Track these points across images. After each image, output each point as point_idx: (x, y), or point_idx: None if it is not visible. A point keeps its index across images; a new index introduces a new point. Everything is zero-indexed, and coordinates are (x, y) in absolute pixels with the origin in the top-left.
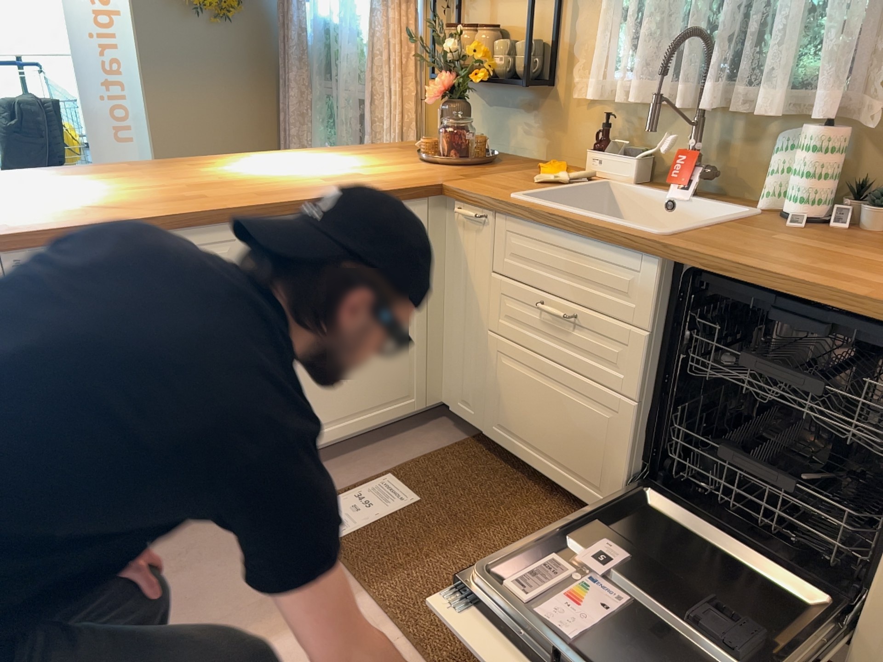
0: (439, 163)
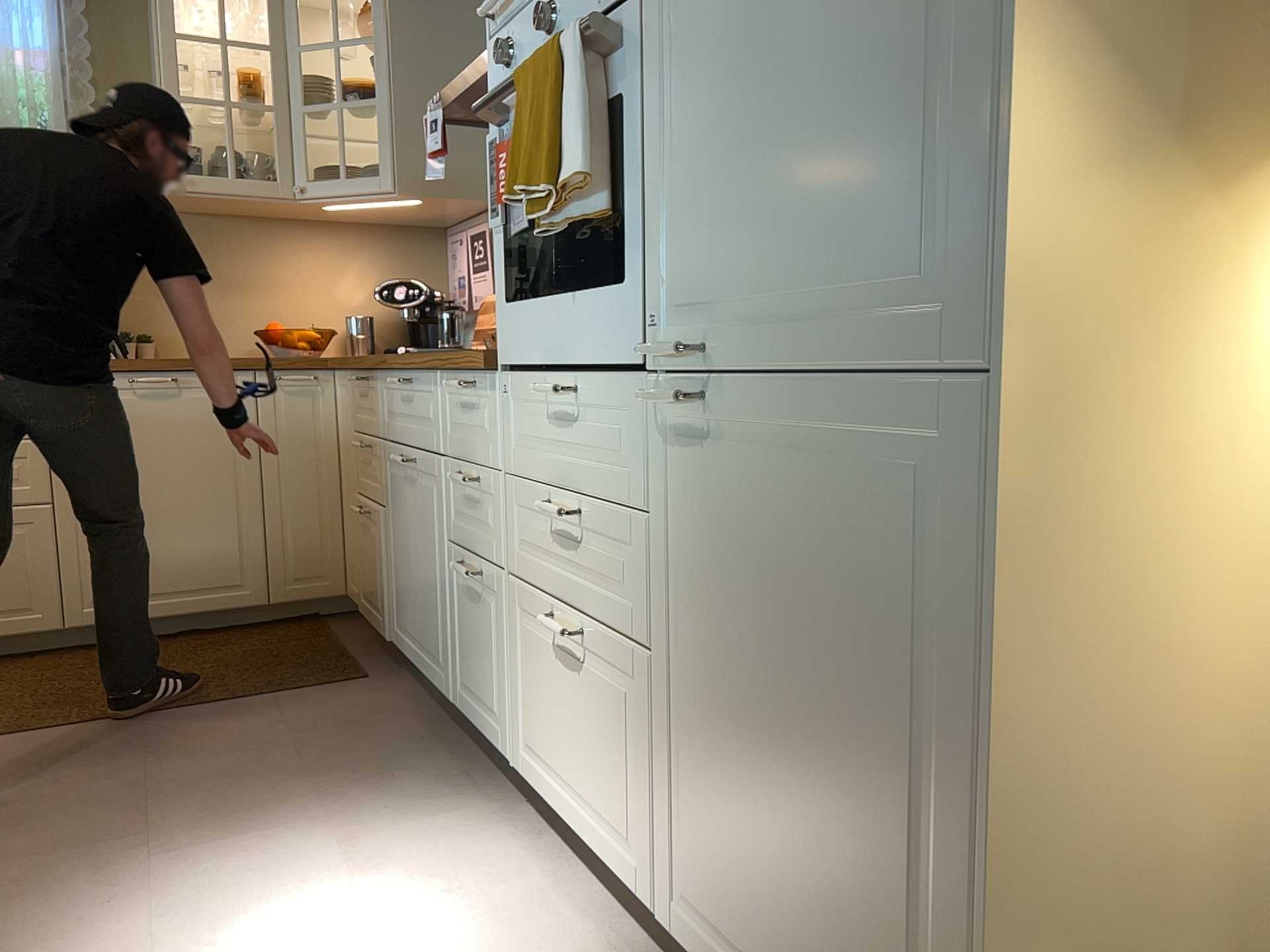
0: None
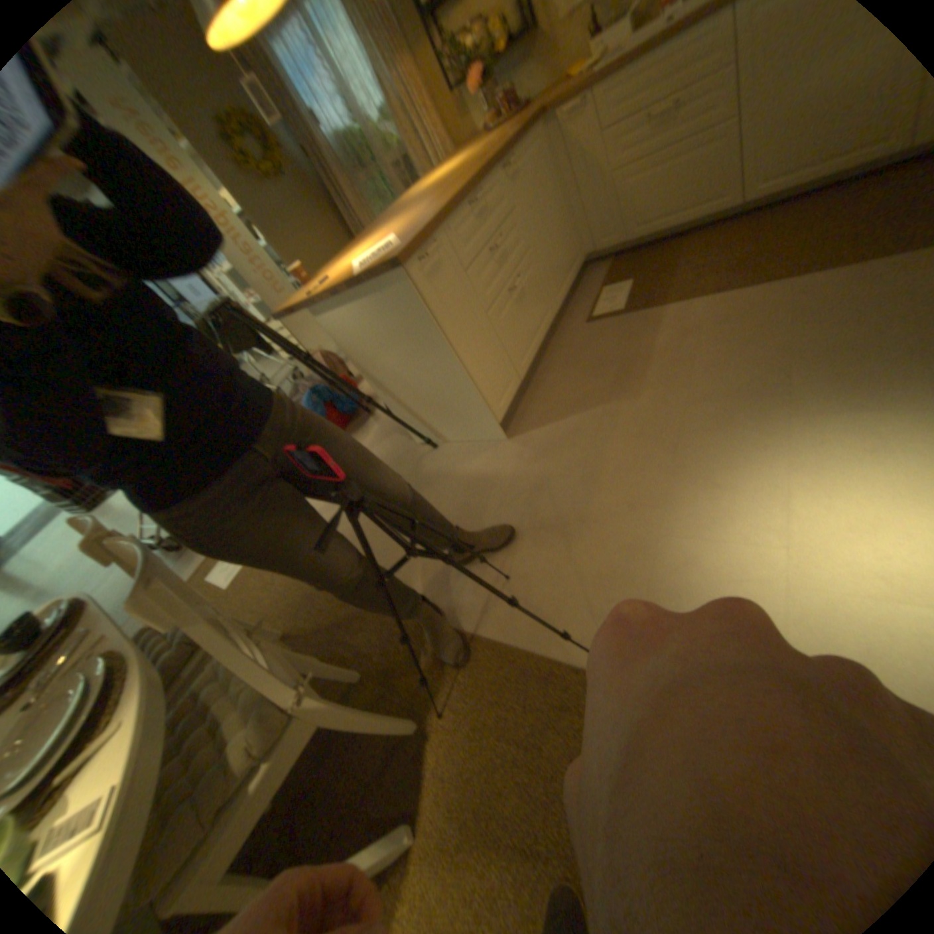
0: (507, 116)
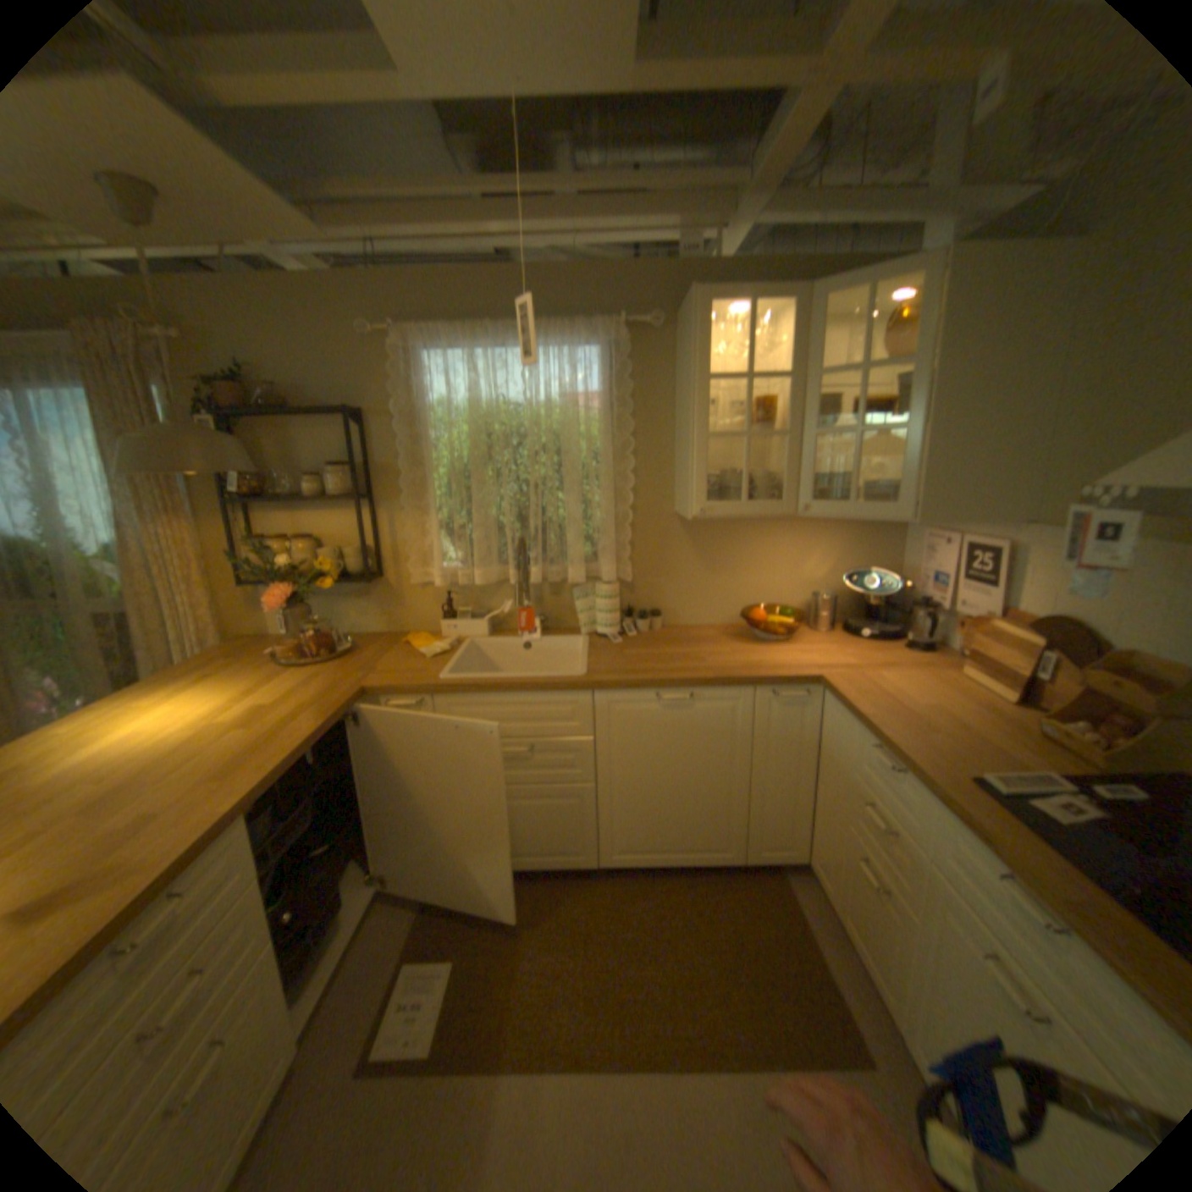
0: (311, 665)
